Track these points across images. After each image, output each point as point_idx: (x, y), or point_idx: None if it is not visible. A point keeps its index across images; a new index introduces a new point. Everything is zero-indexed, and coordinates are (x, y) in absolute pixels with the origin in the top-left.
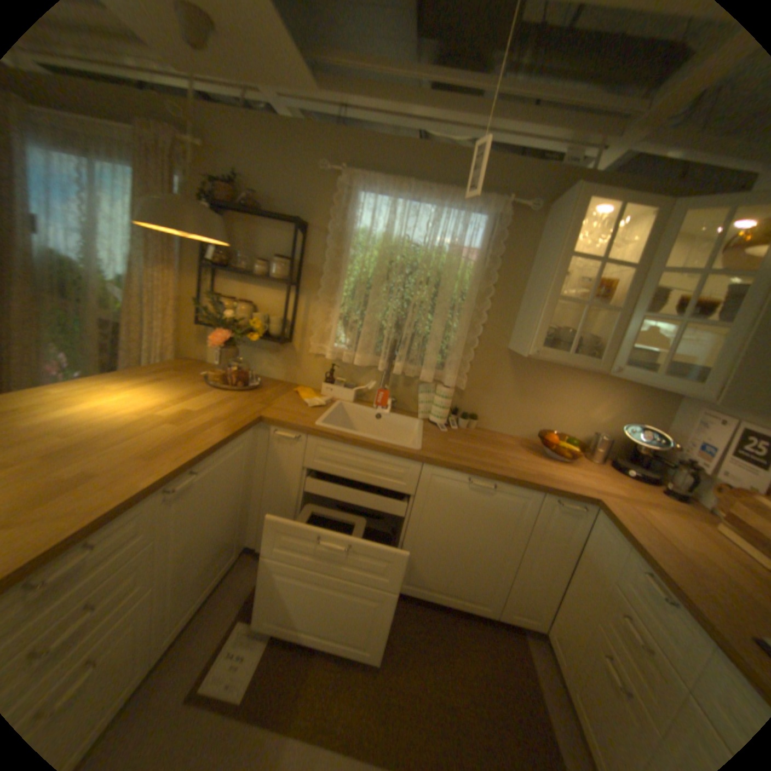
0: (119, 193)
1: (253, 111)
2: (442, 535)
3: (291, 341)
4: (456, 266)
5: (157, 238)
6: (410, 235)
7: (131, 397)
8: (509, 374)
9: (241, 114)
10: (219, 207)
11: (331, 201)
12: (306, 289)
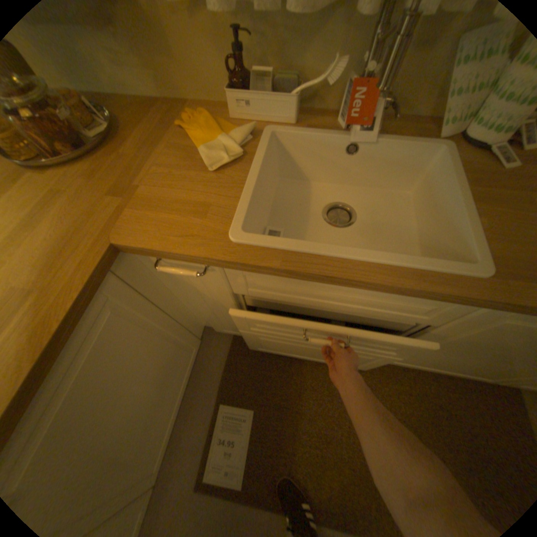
0: None
1: None
2: (467, 352)
3: None
4: None
5: None
6: None
7: None
8: None
9: None
10: None
11: None
12: None
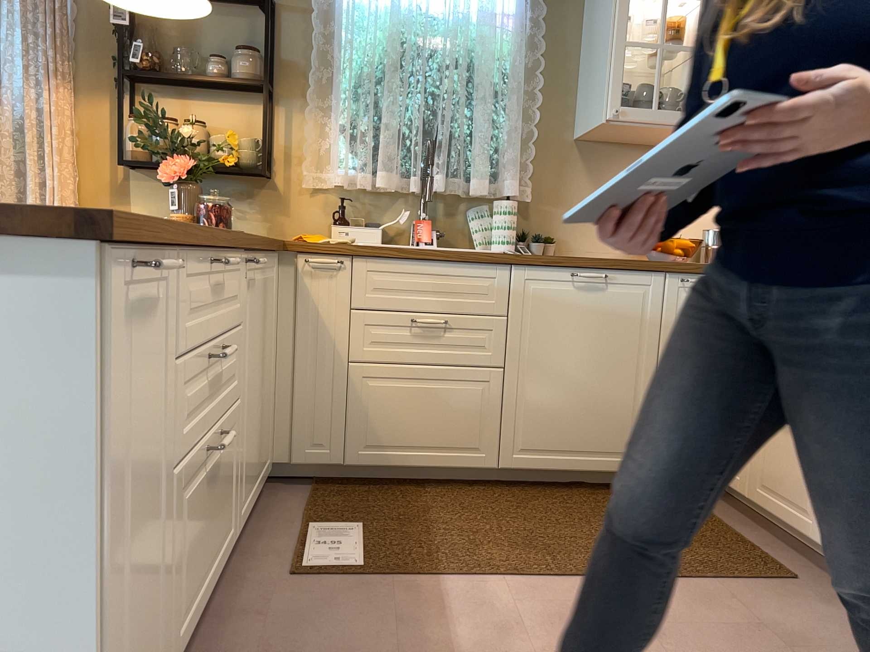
0: None
1: None
2: (553, 362)
3: (272, 175)
4: (491, 36)
5: (51, 42)
6: (424, 5)
7: None
8: (583, 173)
9: None
10: None
11: None
12: (285, 96)
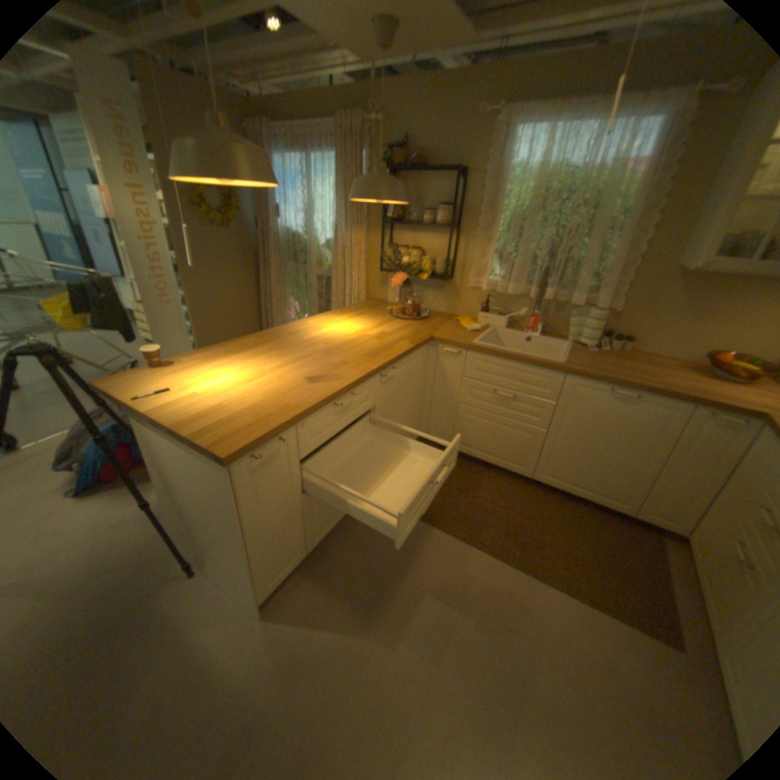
0: (327, 174)
1: (422, 73)
2: (582, 437)
3: (453, 277)
4: (619, 182)
5: (354, 205)
6: (569, 157)
7: (350, 323)
8: (679, 292)
9: (413, 79)
10: (396, 168)
11: (491, 140)
12: (466, 229)
